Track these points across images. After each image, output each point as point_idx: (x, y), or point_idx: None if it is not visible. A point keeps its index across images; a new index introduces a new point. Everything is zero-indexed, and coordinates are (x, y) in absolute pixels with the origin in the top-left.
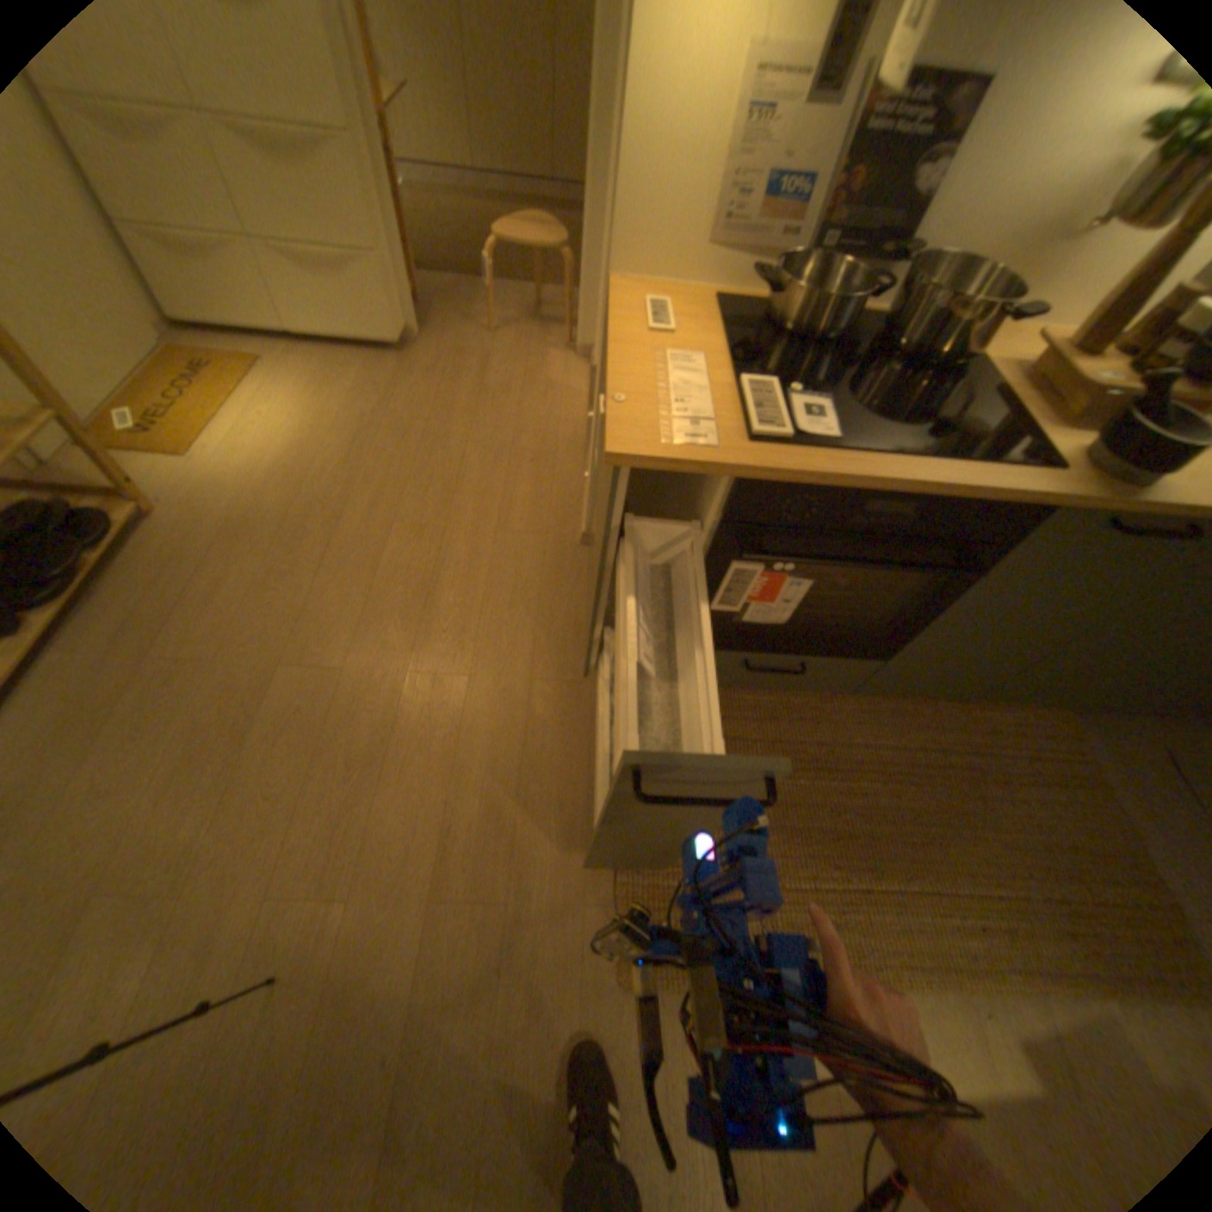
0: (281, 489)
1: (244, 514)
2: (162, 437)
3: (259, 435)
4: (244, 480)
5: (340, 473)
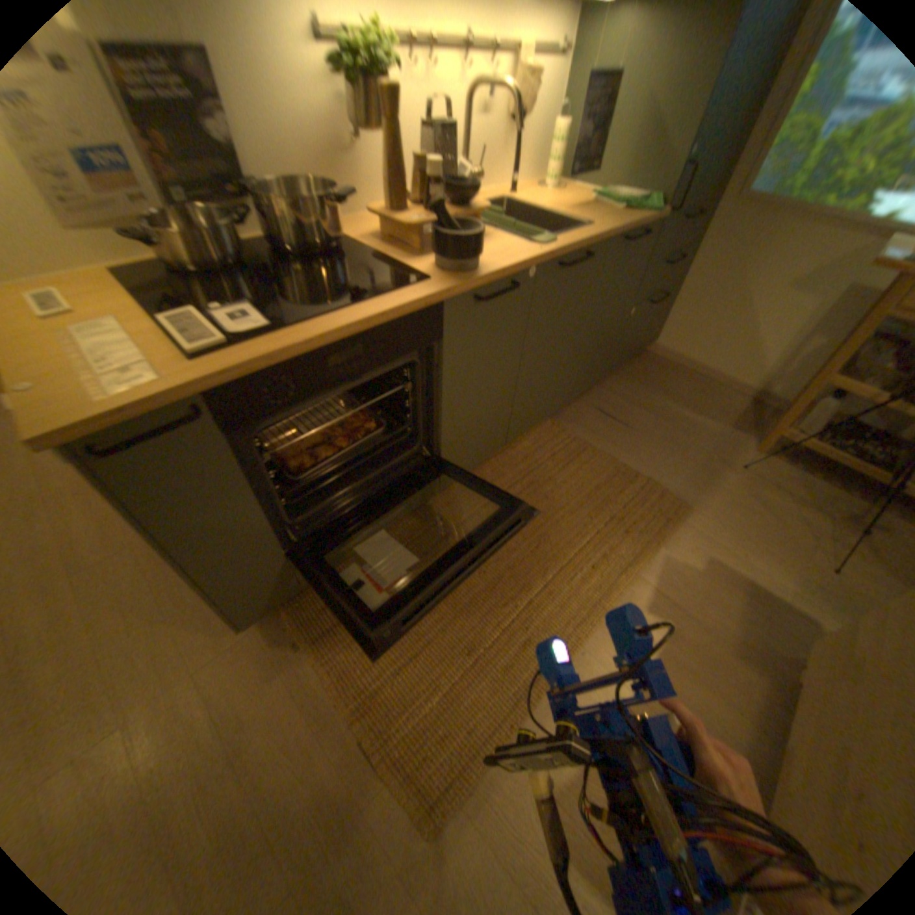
0: None
1: None
2: None
3: None
4: None
5: None
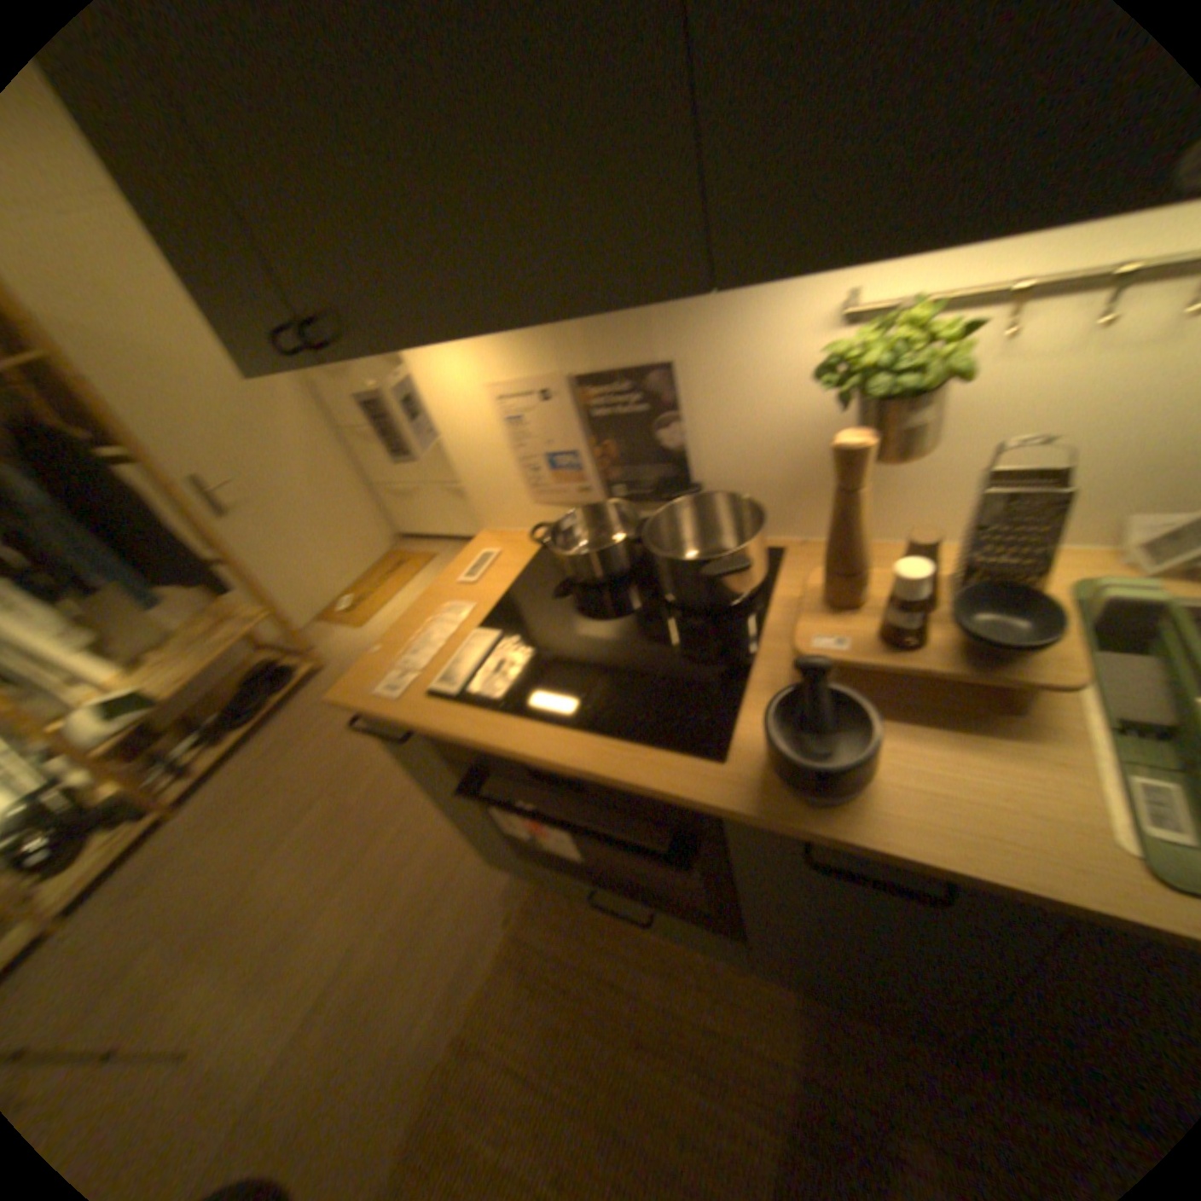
0: None
1: None
2: (361, 614)
3: None
4: None
5: None
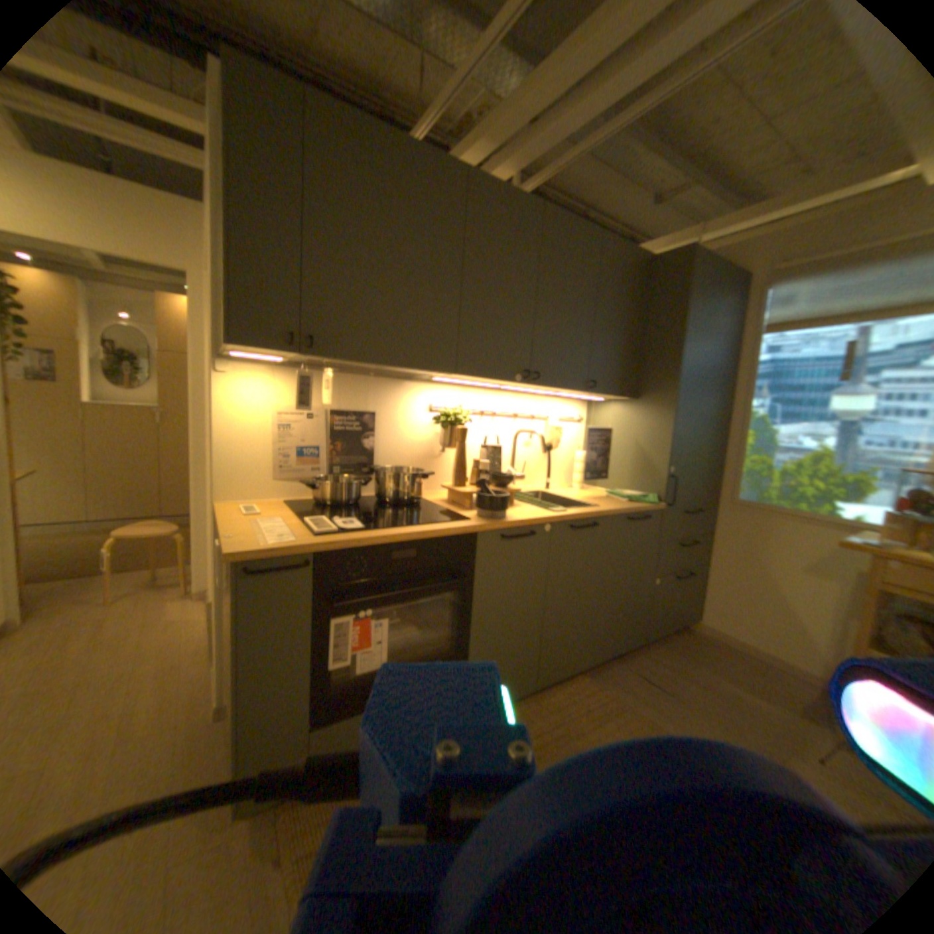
0: None
1: None
2: None
3: None
4: None
5: None
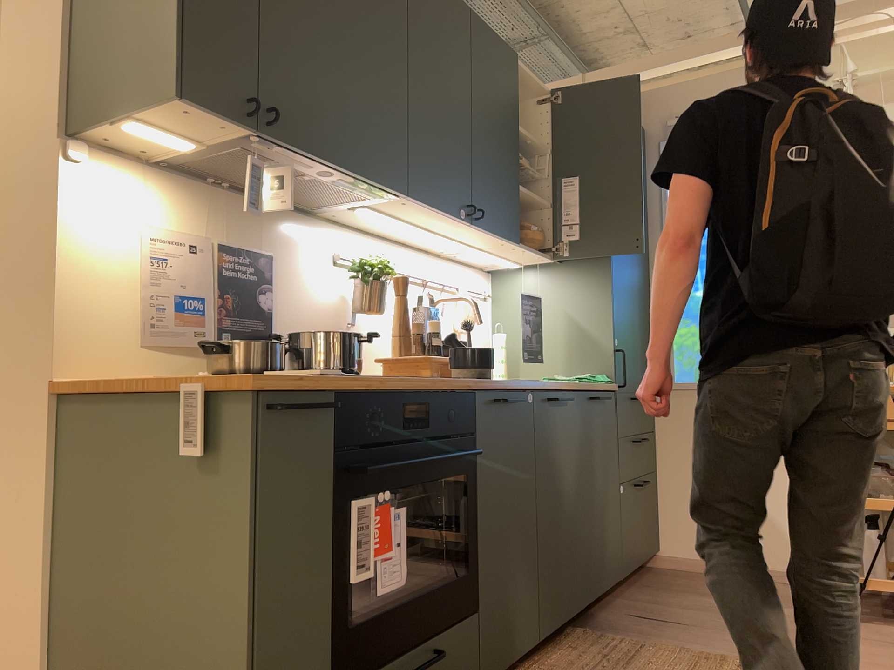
0: None
1: None
2: None
3: None
4: None
5: None
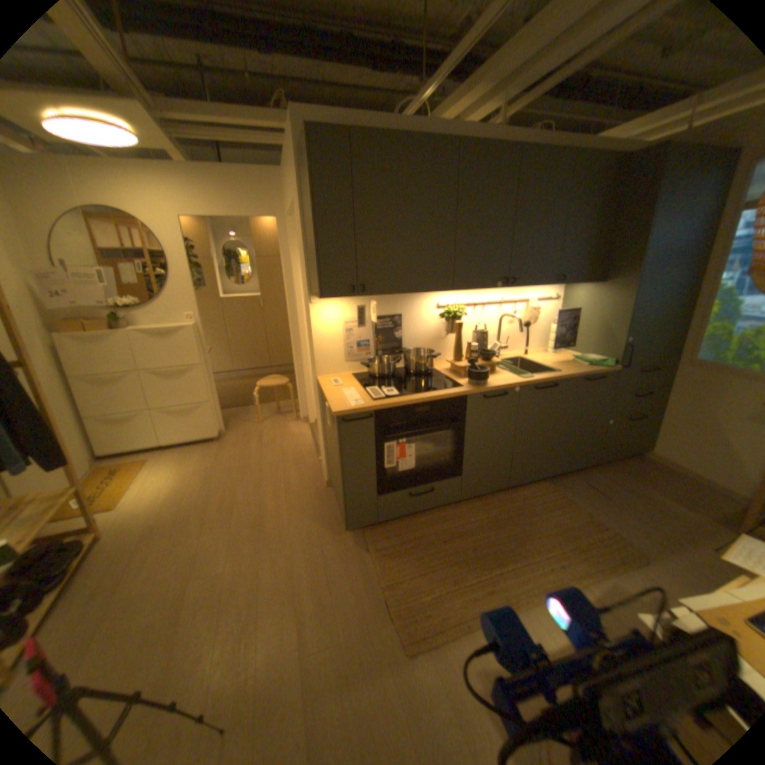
0: (170, 509)
1: (152, 525)
2: (99, 506)
3: (152, 491)
4: (148, 511)
5: (199, 494)
